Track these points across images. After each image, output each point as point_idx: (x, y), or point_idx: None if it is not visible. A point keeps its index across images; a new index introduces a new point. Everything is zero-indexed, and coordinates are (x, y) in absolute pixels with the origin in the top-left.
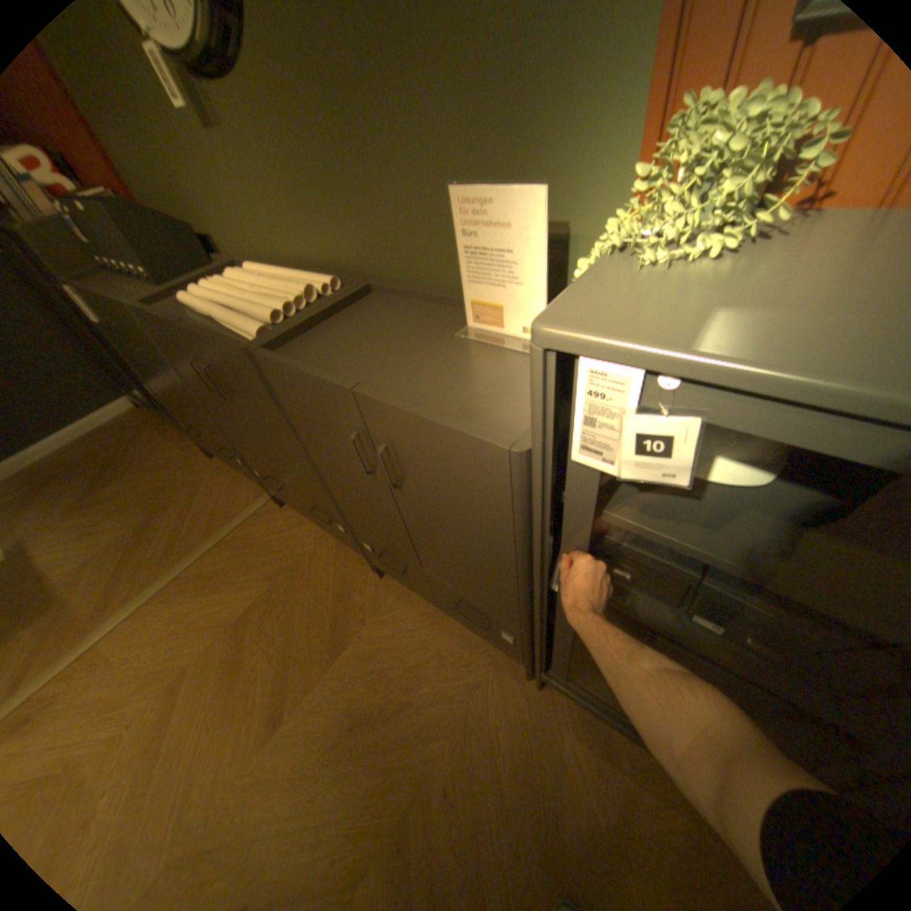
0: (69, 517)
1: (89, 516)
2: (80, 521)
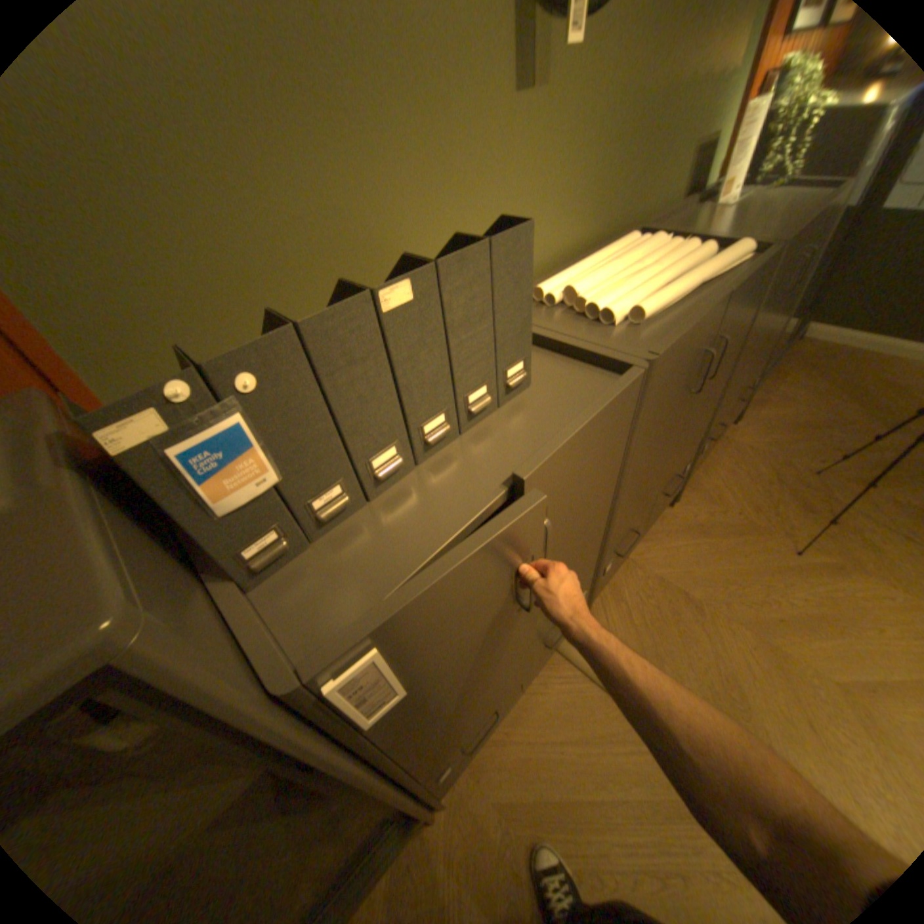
0: None
1: None
2: None
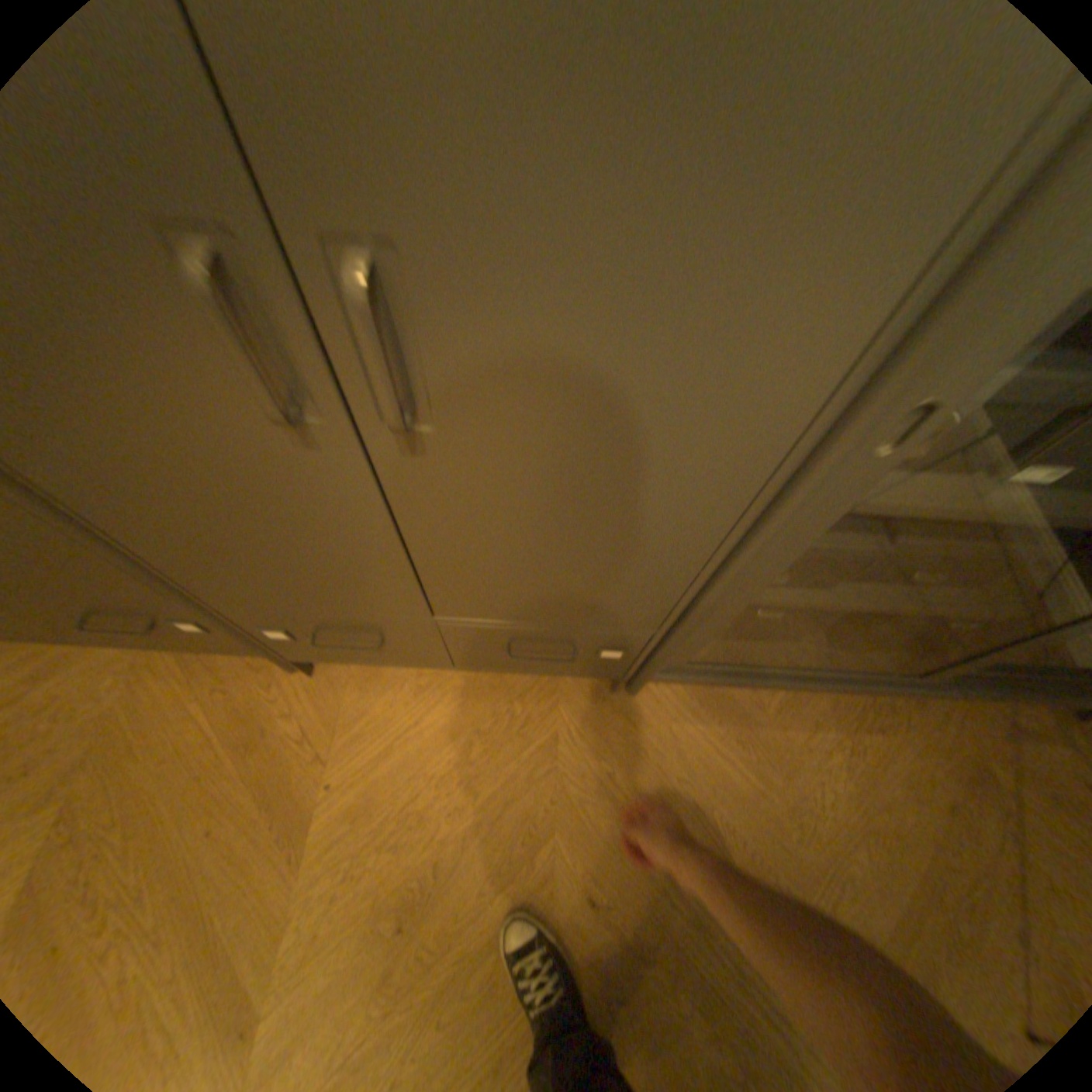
0: None
1: None
2: None
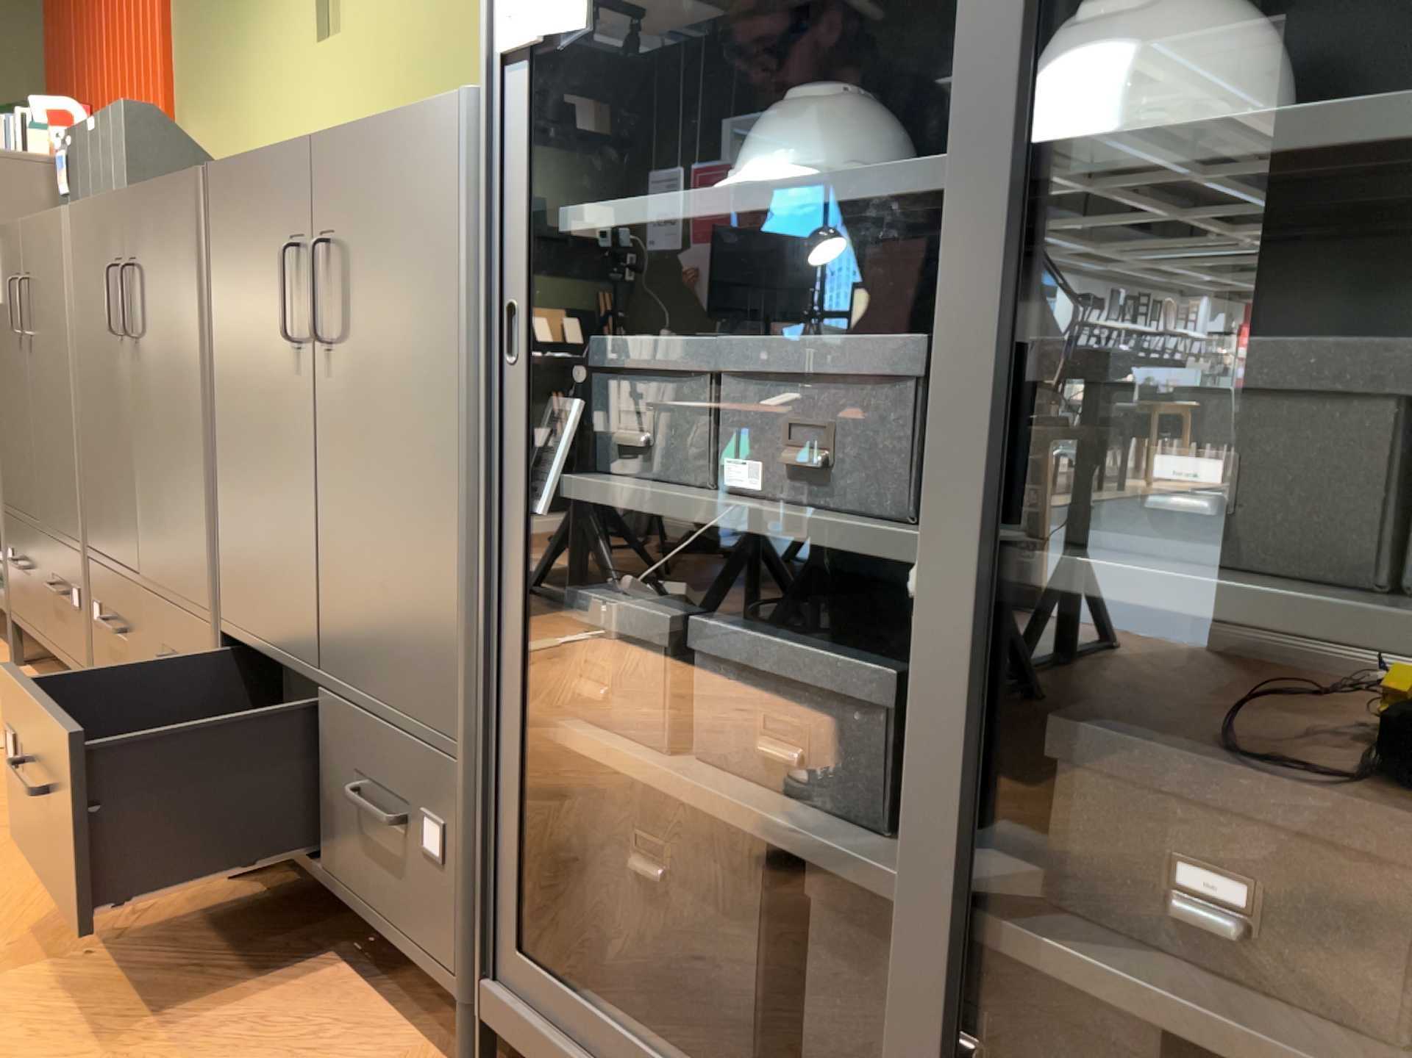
0: None
1: None
2: None
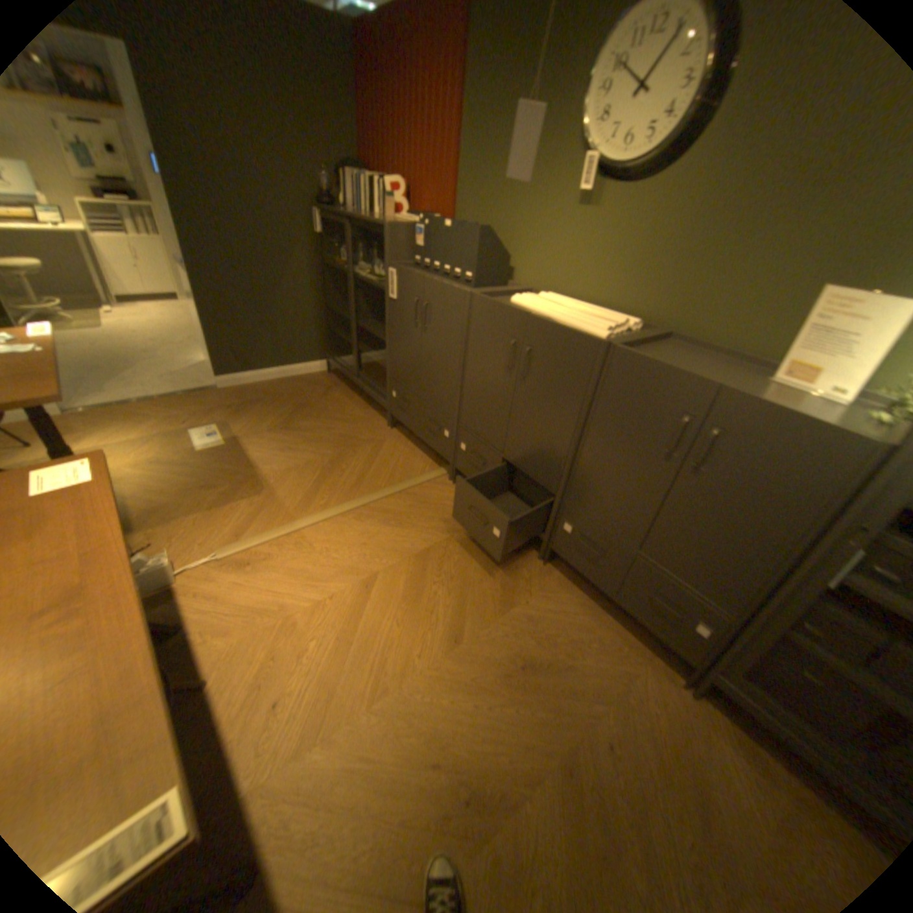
0: (274, 432)
1: (290, 436)
2: (283, 437)
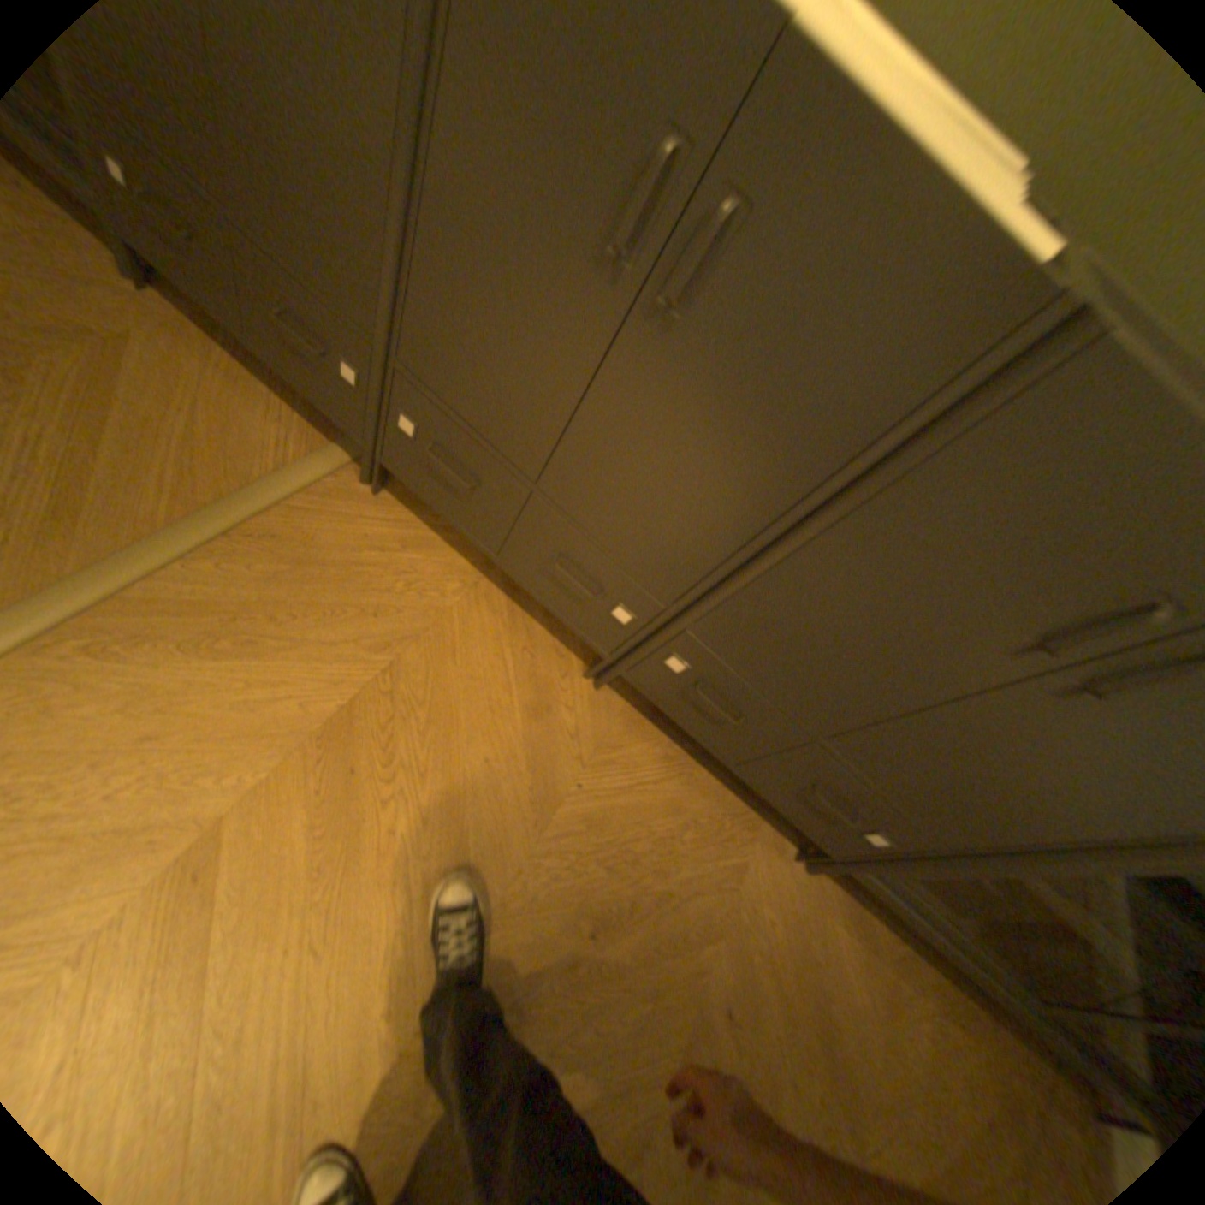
0: None
1: None
2: None
